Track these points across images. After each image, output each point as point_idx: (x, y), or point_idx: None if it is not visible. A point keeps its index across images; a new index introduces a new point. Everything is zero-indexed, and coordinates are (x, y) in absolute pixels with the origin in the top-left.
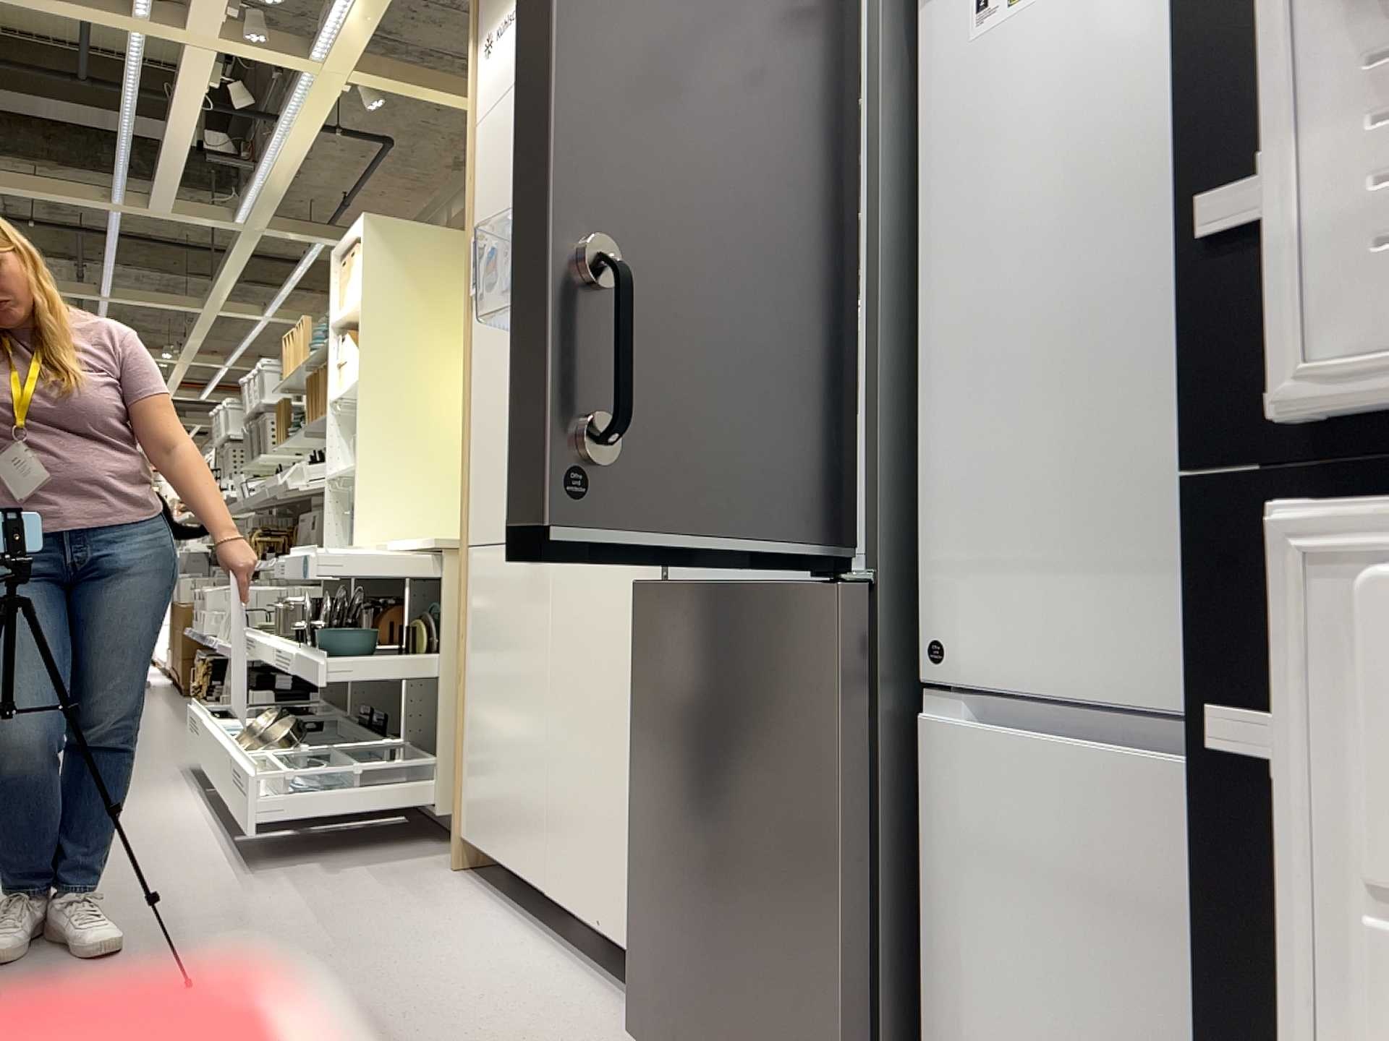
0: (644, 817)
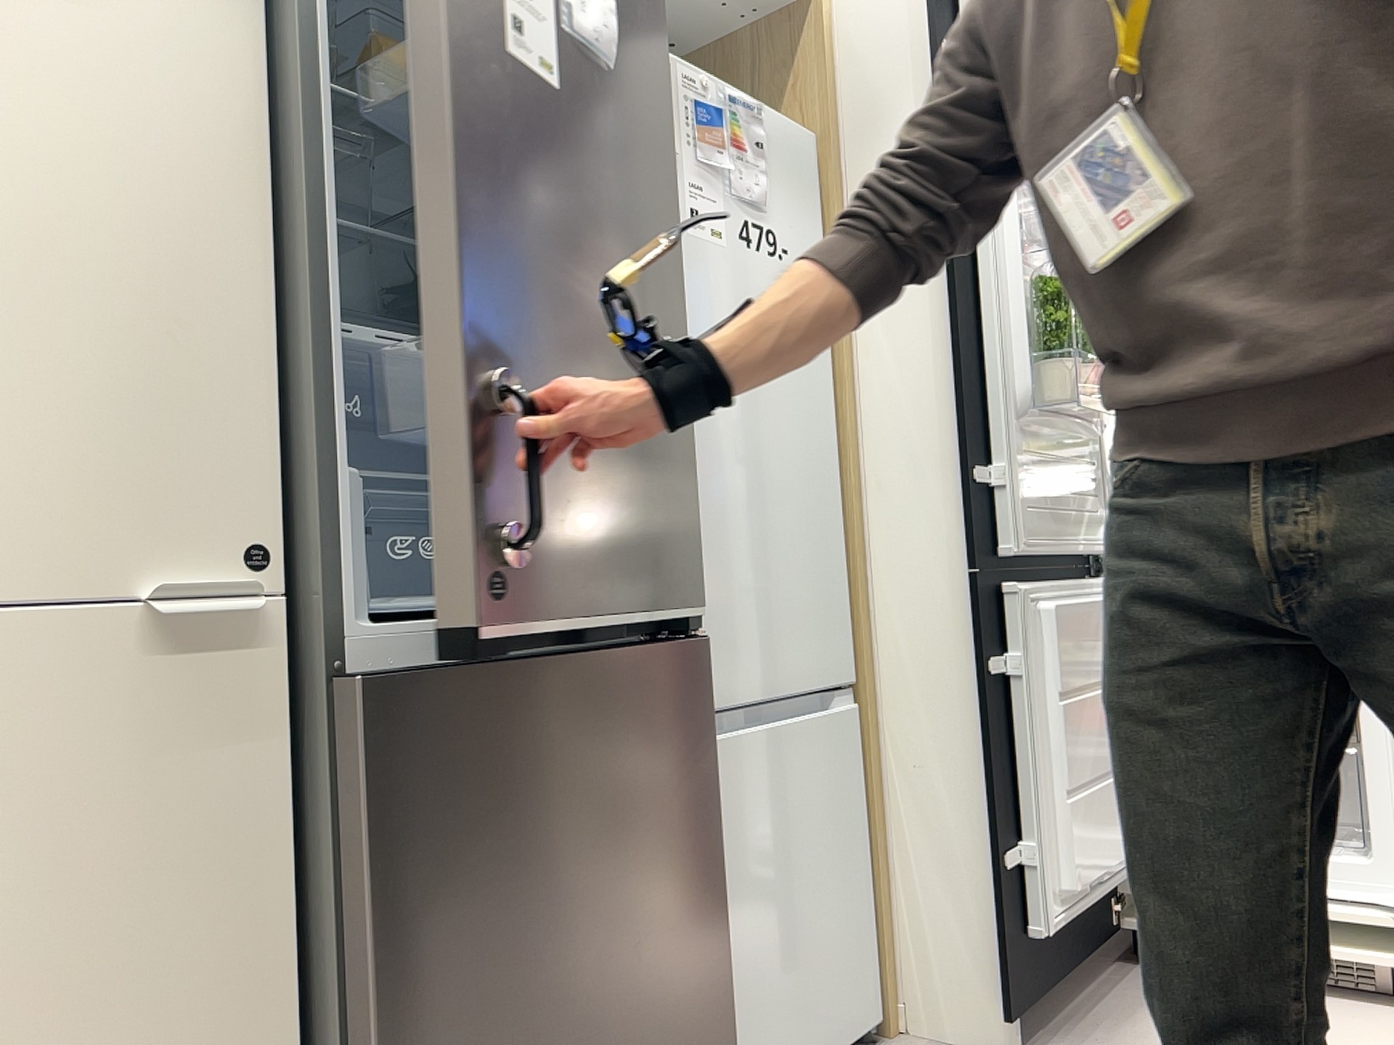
0: (419, 1039)
